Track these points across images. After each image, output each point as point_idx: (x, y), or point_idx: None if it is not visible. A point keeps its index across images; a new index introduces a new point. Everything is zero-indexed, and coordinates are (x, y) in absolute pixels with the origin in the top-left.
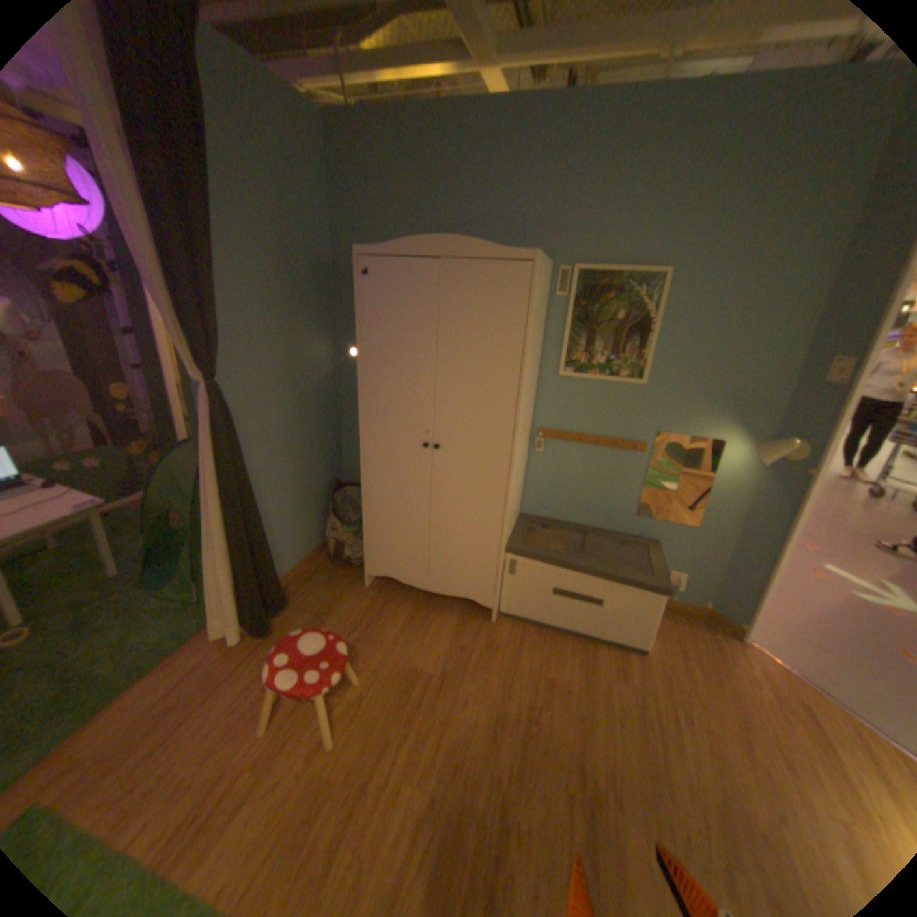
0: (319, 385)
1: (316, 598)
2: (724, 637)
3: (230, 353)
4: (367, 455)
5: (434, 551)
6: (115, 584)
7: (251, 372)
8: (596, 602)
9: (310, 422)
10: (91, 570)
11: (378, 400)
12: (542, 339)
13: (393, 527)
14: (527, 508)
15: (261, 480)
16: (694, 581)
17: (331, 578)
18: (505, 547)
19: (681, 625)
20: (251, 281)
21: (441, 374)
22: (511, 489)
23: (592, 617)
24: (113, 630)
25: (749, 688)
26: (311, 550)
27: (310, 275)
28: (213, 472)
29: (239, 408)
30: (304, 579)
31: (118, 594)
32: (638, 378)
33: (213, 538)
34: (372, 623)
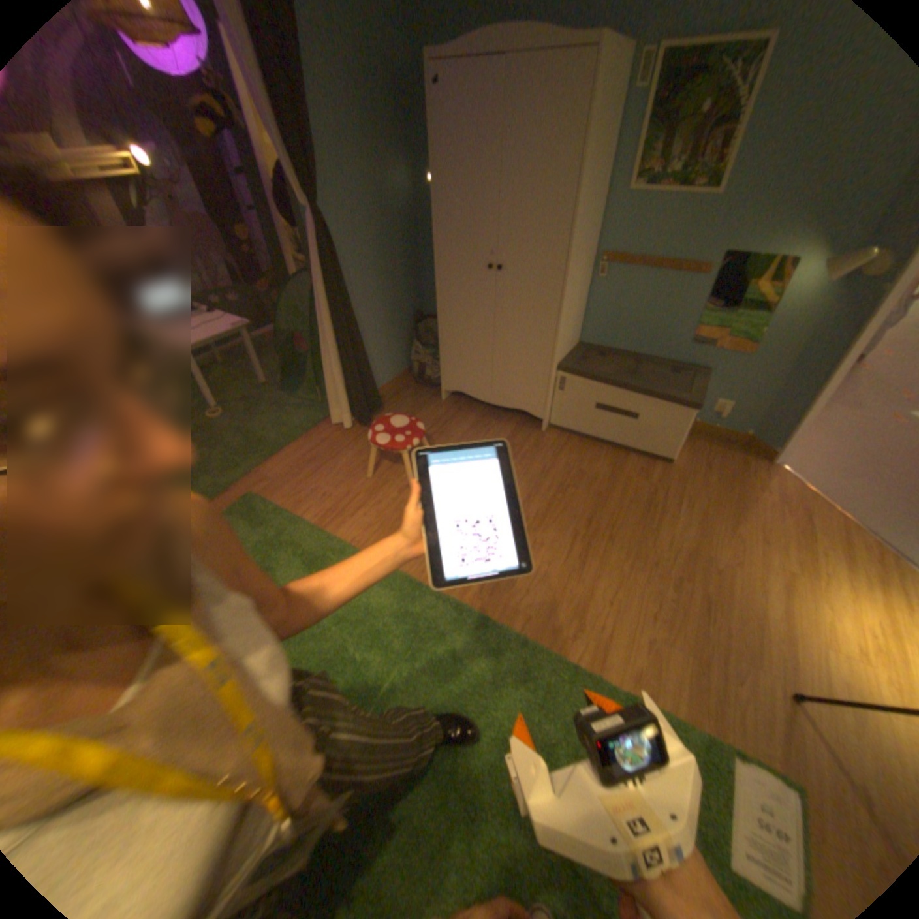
0: (400, 215)
1: (404, 405)
2: (755, 457)
3: (324, 180)
4: (441, 280)
5: (497, 370)
6: (264, 387)
7: (342, 200)
8: (631, 415)
9: (394, 252)
10: (248, 378)
11: (449, 223)
12: (616, 146)
13: (462, 347)
14: (587, 336)
15: (357, 303)
16: (739, 408)
17: (415, 393)
18: (557, 365)
19: (716, 446)
20: (335, 103)
21: (505, 192)
22: (564, 308)
23: (627, 428)
24: (270, 414)
25: (758, 492)
26: (400, 372)
27: (386, 90)
28: (322, 289)
29: (335, 235)
30: (395, 392)
31: (268, 394)
32: (714, 186)
33: (327, 344)
34: (445, 424)
